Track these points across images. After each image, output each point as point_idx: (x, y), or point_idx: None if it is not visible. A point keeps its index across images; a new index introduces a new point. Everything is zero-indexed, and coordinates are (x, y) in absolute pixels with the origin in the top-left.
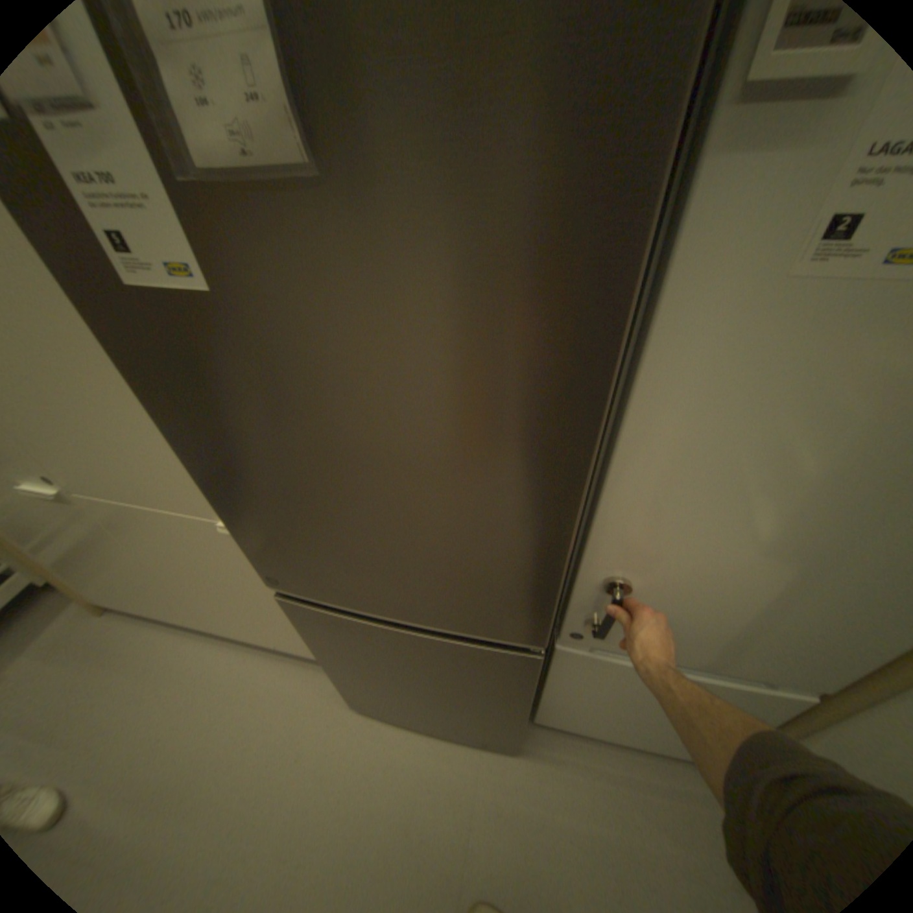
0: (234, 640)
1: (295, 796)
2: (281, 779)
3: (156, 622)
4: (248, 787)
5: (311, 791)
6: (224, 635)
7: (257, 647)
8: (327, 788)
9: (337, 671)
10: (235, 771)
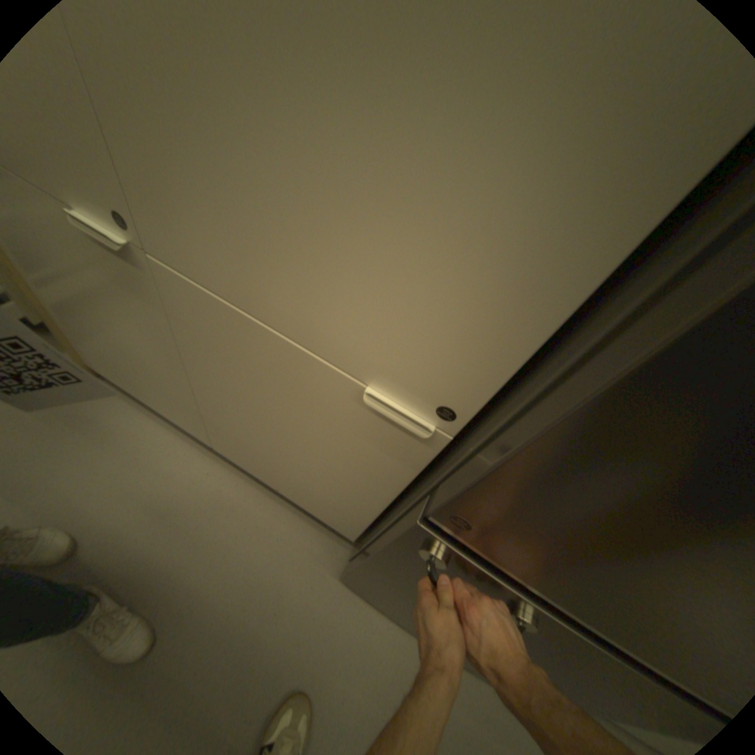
0: (230, 459)
1: (271, 653)
2: (259, 630)
3: (151, 409)
4: (224, 627)
5: (288, 654)
6: (227, 456)
7: (253, 476)
8: (305, 655)
9: (385, 577)
10: (213, 605)
